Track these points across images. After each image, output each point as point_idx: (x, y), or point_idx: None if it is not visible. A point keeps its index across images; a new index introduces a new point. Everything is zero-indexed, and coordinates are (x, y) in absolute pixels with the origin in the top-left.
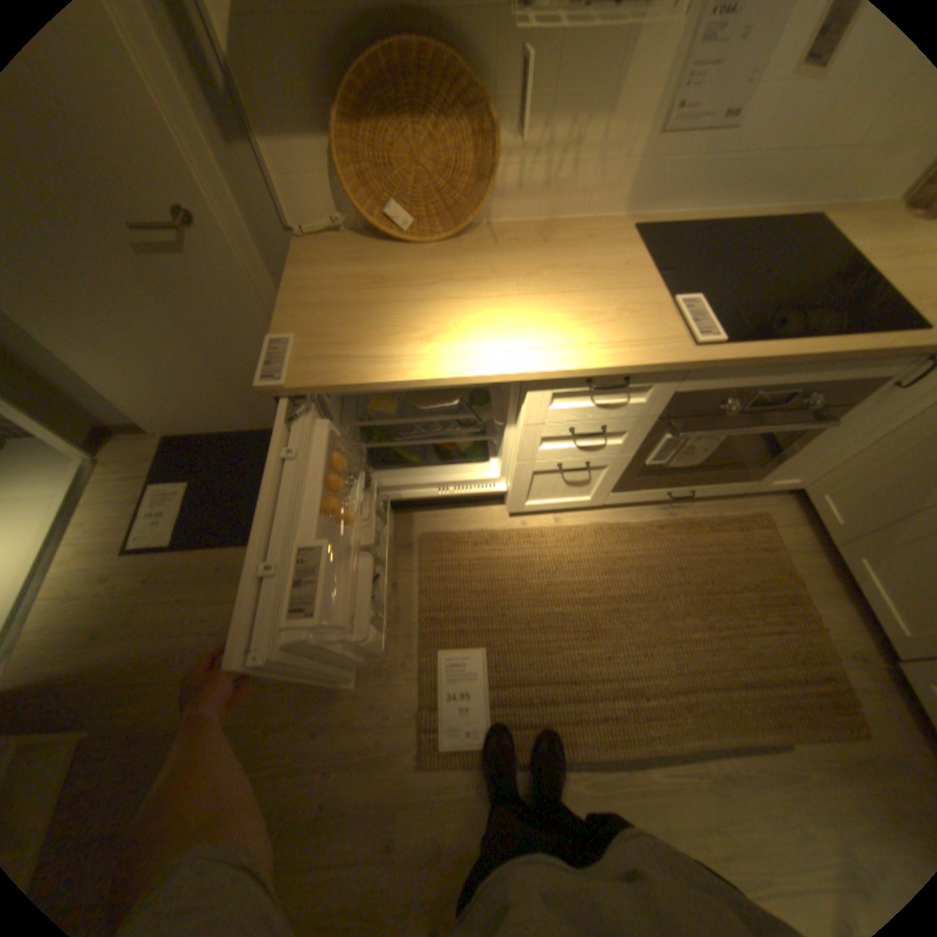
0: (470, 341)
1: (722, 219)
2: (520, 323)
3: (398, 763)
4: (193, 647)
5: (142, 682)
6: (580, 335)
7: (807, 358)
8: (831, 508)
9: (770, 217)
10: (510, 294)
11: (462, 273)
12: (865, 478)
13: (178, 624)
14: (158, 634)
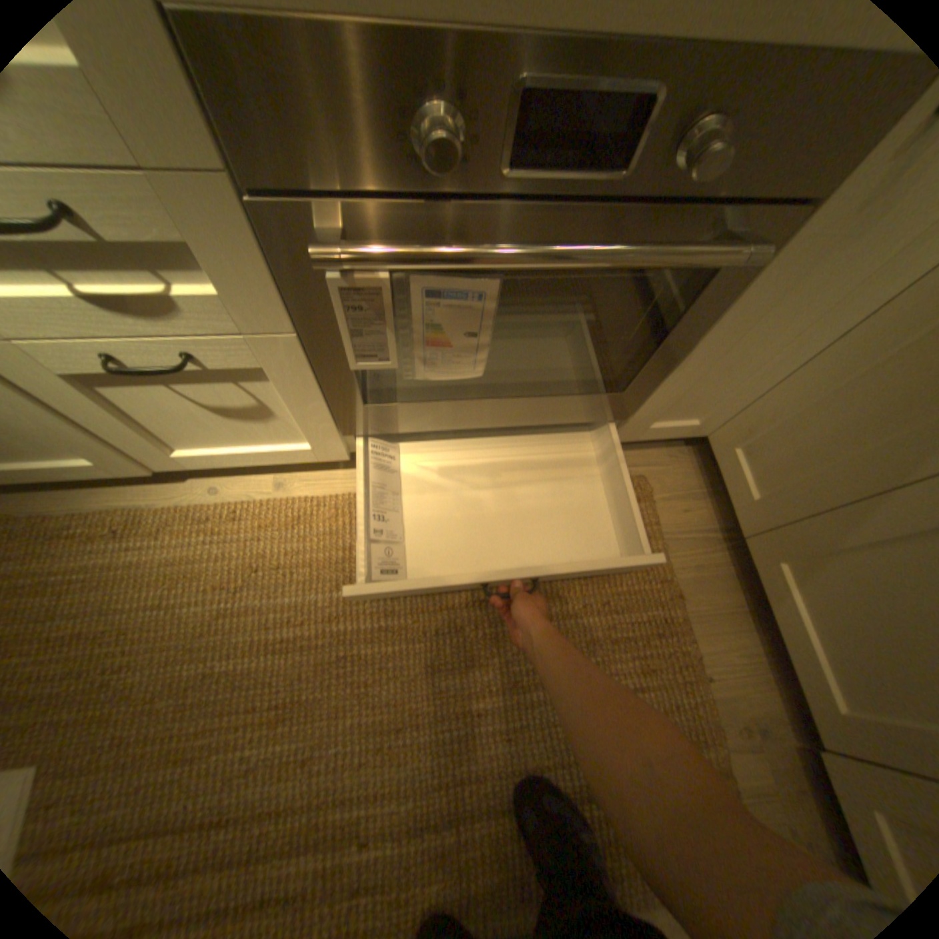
0: None
1: None
2: None
3: None
4: None
5: None
6: None
7: None
8: (746, 469)
9: None
10: None
11: None
12: (811, 416)
13: None
14: None
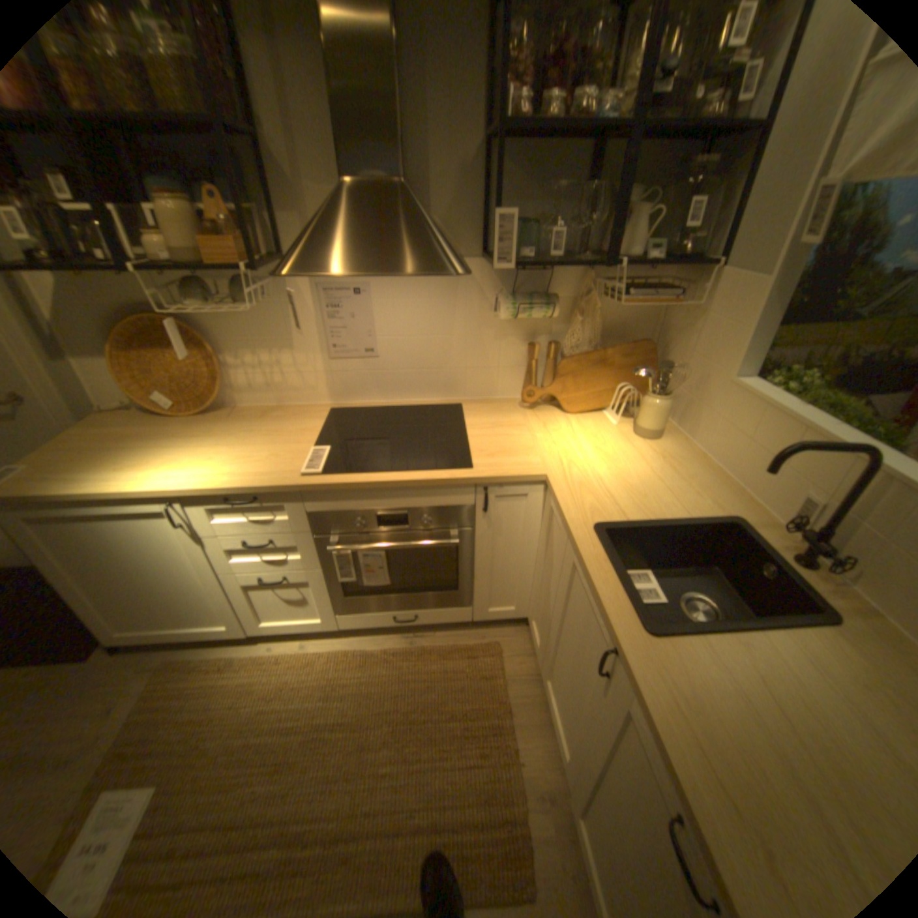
0: (146, 472)
1: (402, 408)
2: (193, 462)
3: None
4: None
5: None
6: (226, 469)
7: (383, 486)
8: (535, 633)
9: (437, 407)
10: (205, 446)
11: (186, 434)
12: (539, 600)
13: None
14: None
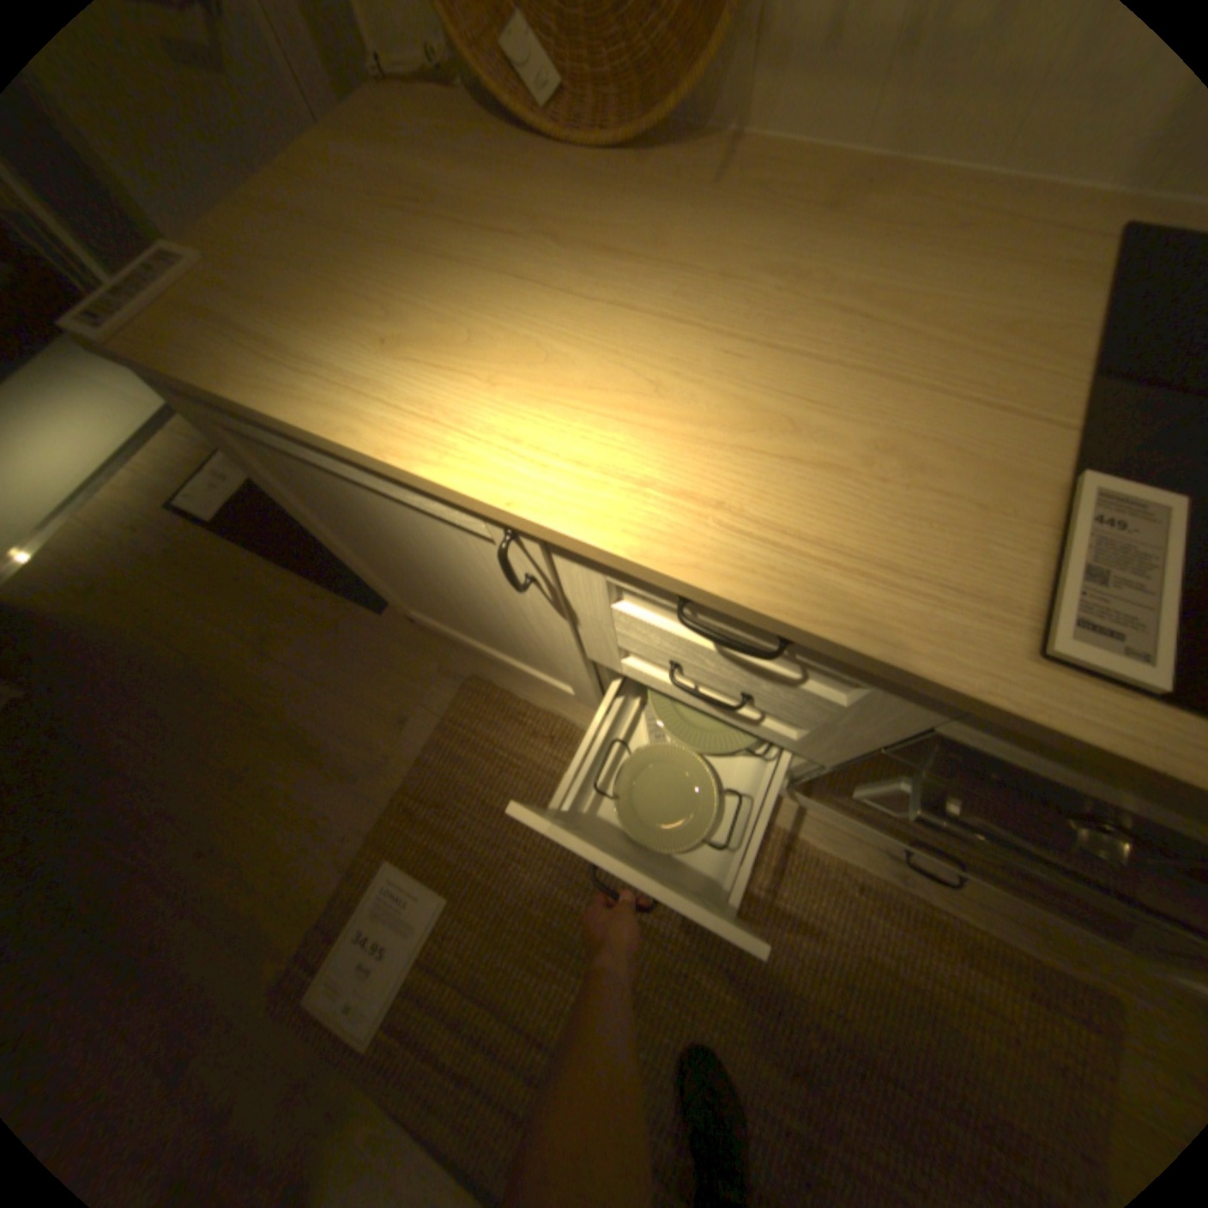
0: (456, 384)
1: None
2: (599, 382)
3: (253, 971)
4: (155, 662)
5: (92, 672)
6: (714, 471)
7: None
8: None
9: None
10: (640, 306)
11: (582, 225)
12: None
13: (159, 626)
14: (136, 625)
